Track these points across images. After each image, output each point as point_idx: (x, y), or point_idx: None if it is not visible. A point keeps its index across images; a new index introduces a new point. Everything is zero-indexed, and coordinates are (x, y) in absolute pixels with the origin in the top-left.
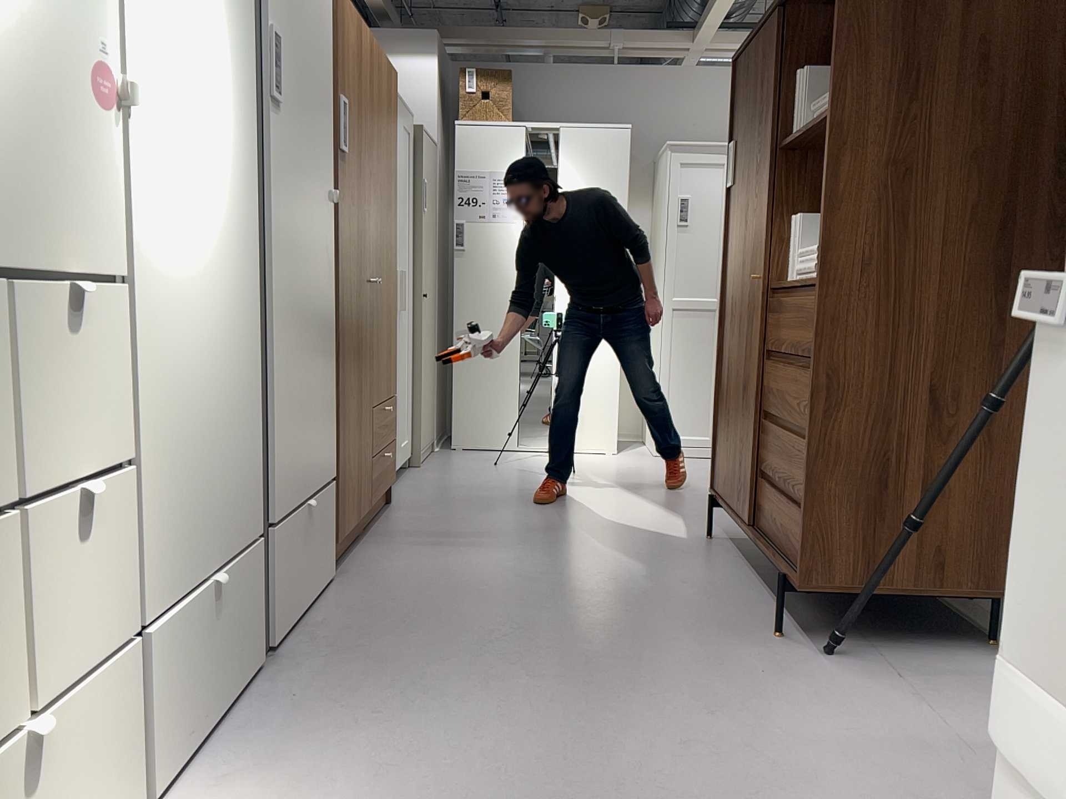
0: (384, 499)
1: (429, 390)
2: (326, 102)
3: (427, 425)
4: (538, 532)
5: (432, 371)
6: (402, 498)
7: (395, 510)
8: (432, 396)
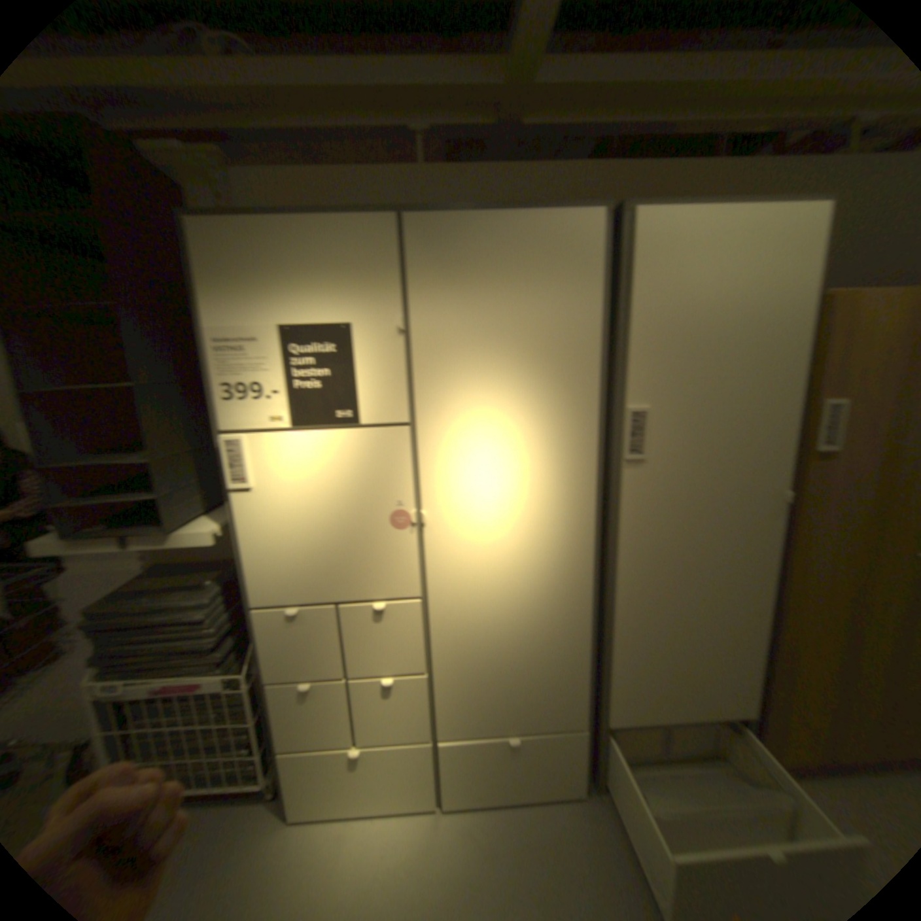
0: None
1: None
2: (782, 419)
3: None
4: None
5: None
6: None
7: None
8: None
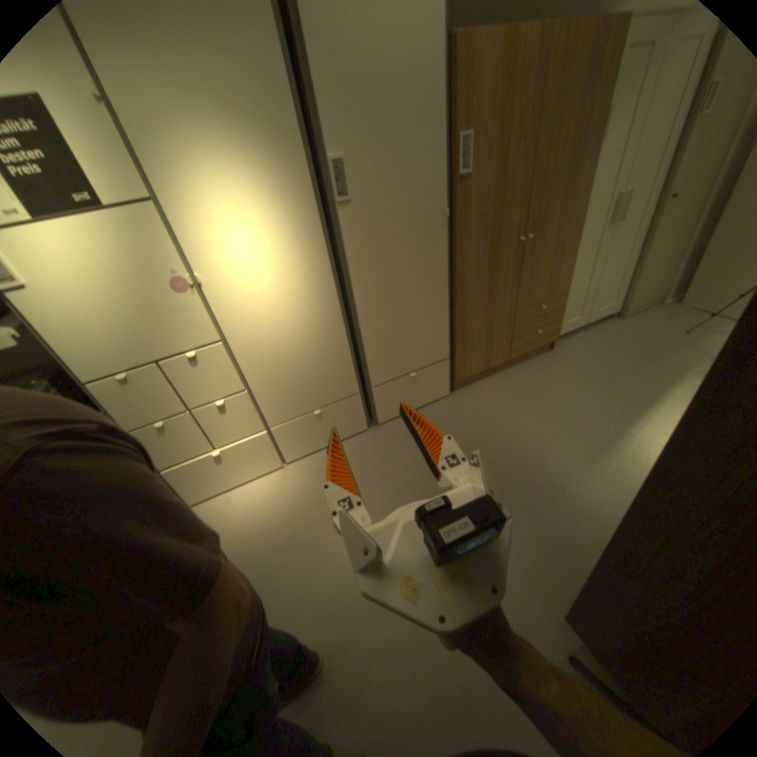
0: (547, 347)
1: (664, 266)
2: (434, 153)
3: (652, 290)
4: (594, 417)
5: (679, 250)
6: (567, 347)
7: (548, 356)
8: (672, 268)
